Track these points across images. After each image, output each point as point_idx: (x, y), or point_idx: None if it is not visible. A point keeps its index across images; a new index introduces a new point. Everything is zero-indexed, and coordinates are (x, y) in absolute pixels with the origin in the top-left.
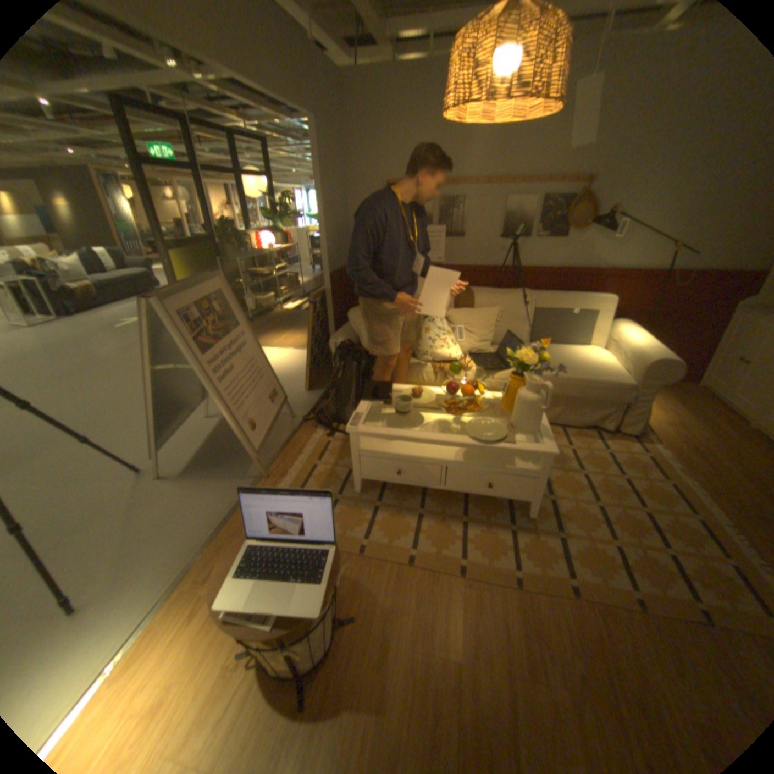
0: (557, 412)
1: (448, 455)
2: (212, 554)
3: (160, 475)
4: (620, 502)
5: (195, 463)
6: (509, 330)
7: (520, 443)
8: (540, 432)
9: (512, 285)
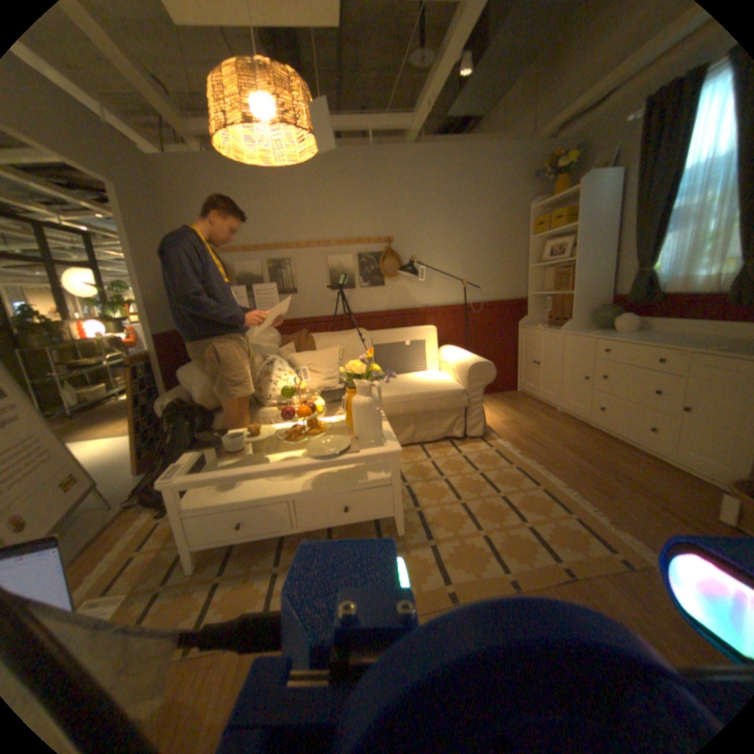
0: (410, 430)
1: (292, 488)
2: None
3: None
4: (477, 494)
5: None
6: None
7: (363, 451)
8: (382, 437)
9: (349, 330)
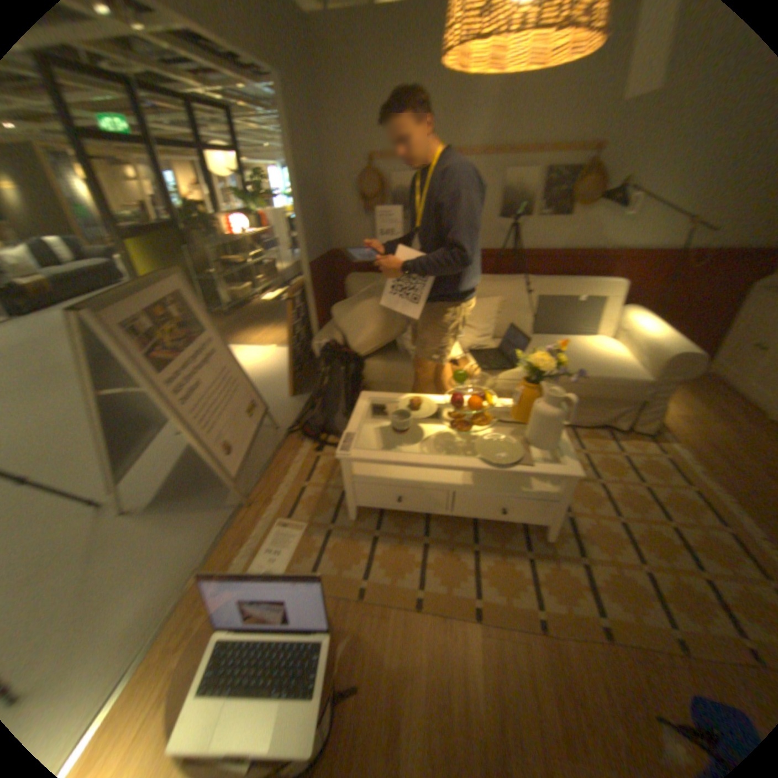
0: None
1: (454, 478)
2: (183, 613)
3: (121, 511)
4: (643, 516)
5: (163, 493)
6: (510, 322)
7: (538, 464)
8: (559, 448)
9: (510, 271)
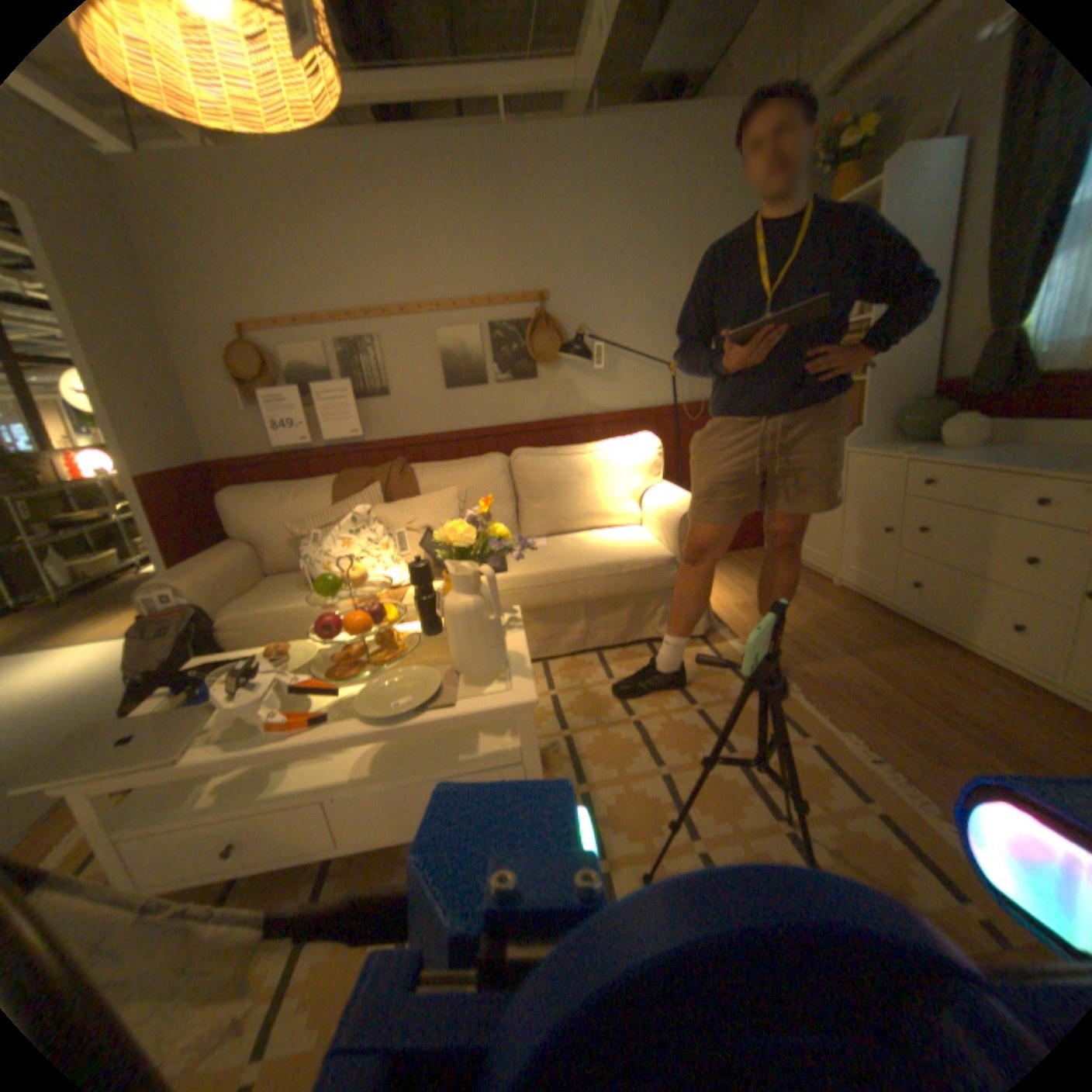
0: (579, 629)
1: (337, 771)
2: None
3: None
4: (694, 756)
5: None
6: None
7: (469, 700)
8: (509, 667)
9: (482, 456)
